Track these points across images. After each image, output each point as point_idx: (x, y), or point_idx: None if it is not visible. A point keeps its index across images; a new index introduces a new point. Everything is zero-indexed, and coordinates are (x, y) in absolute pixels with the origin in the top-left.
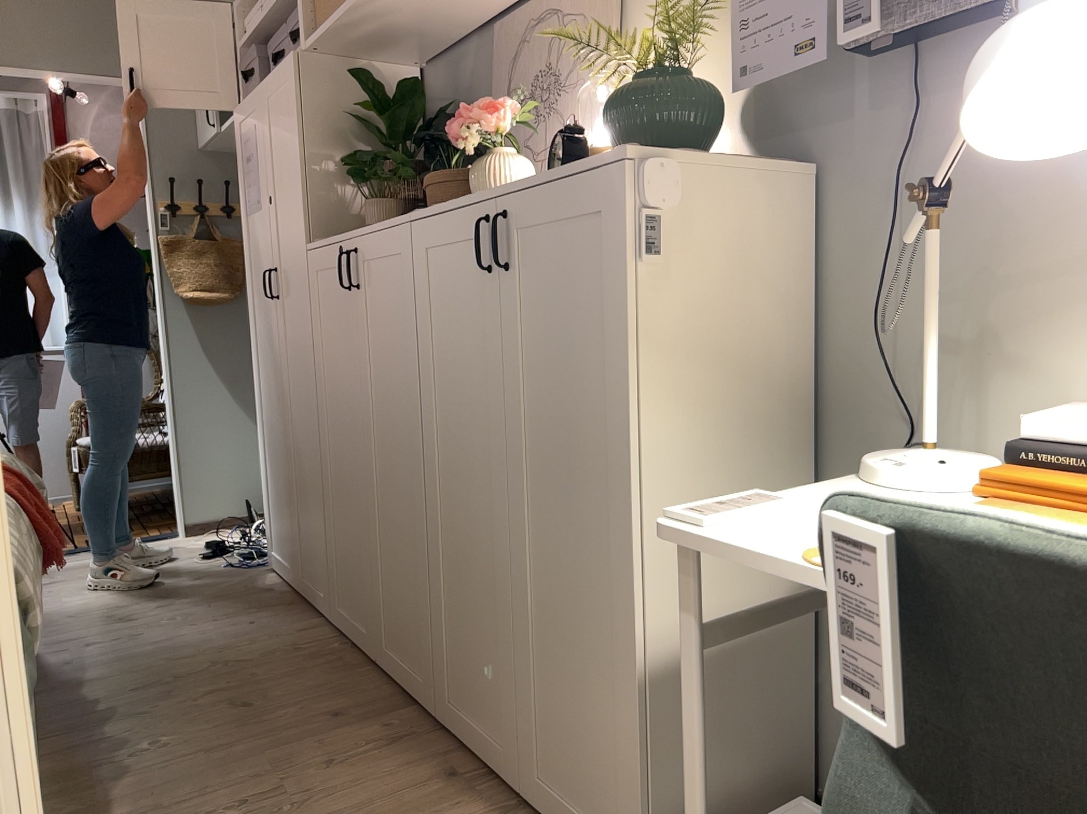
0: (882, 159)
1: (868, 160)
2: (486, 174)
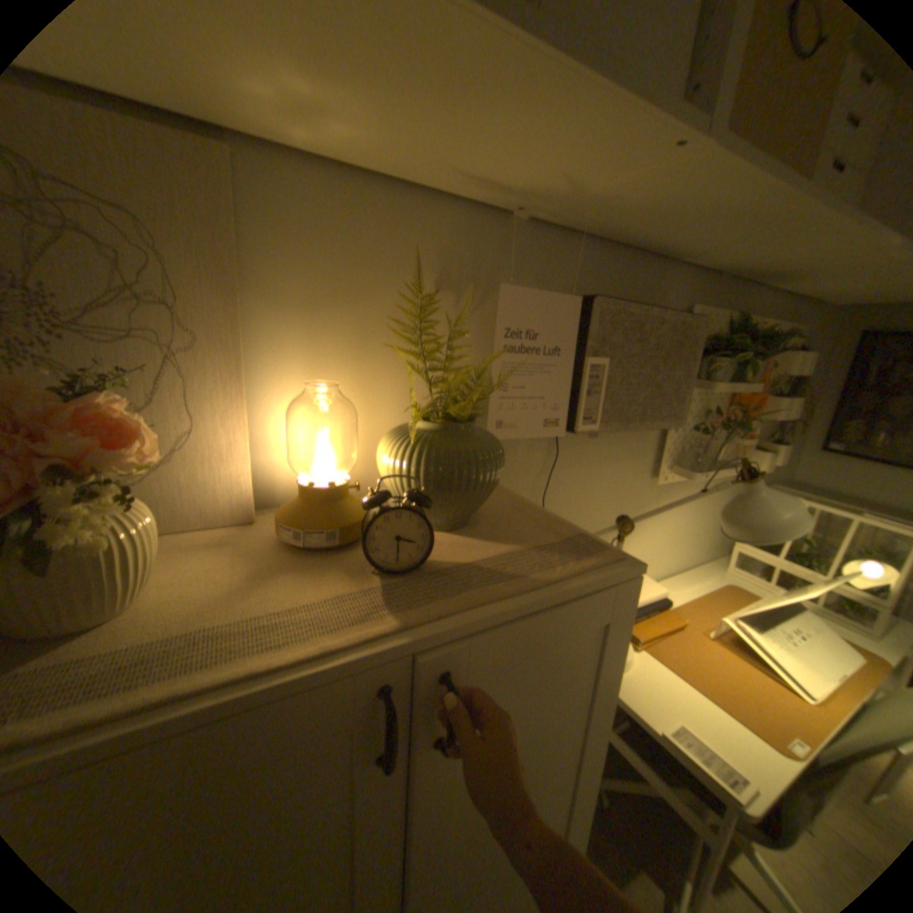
0: (528, 475)
1: (520, 475)
2: (96, 560)
